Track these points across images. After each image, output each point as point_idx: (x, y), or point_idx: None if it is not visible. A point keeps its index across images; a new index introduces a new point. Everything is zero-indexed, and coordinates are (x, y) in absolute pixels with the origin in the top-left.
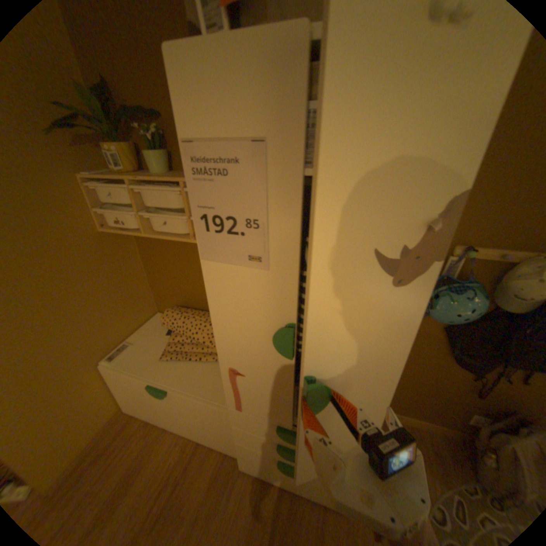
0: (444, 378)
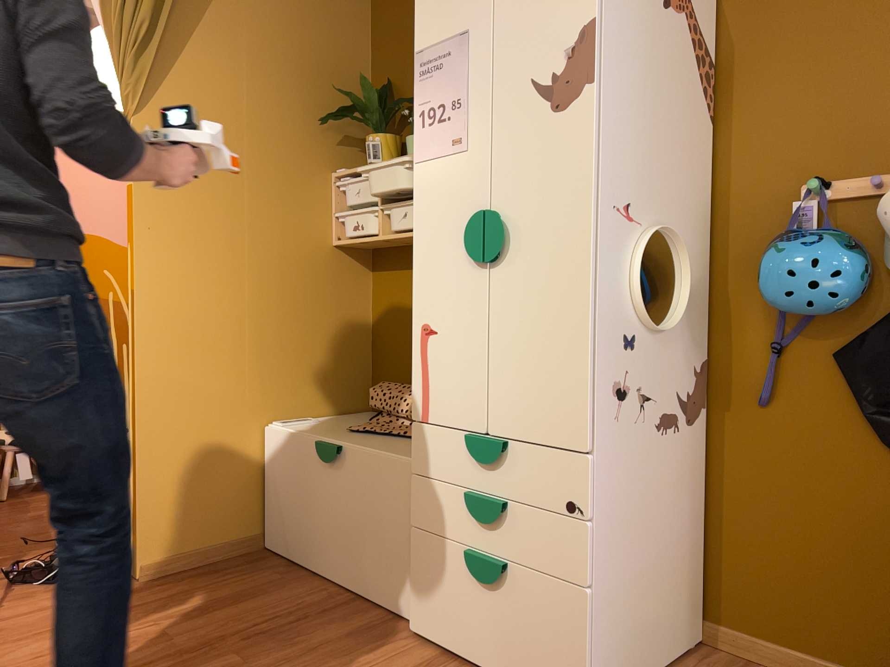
0: (878, 502)
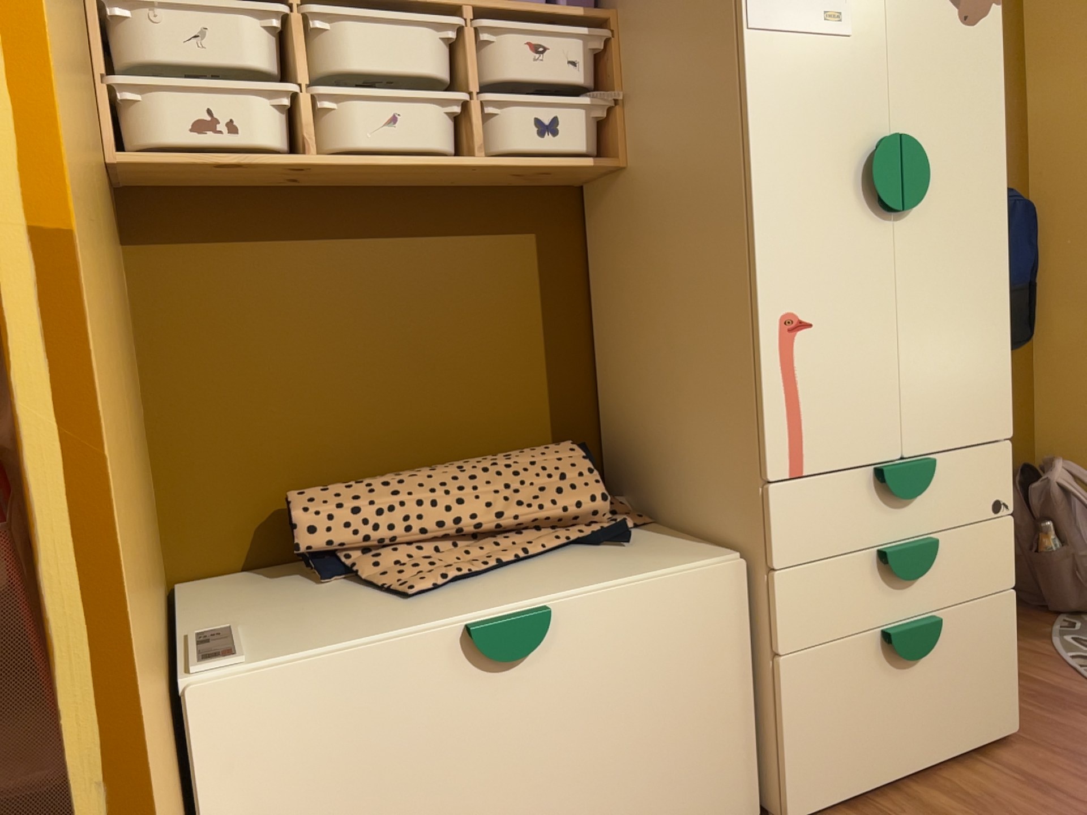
0: None
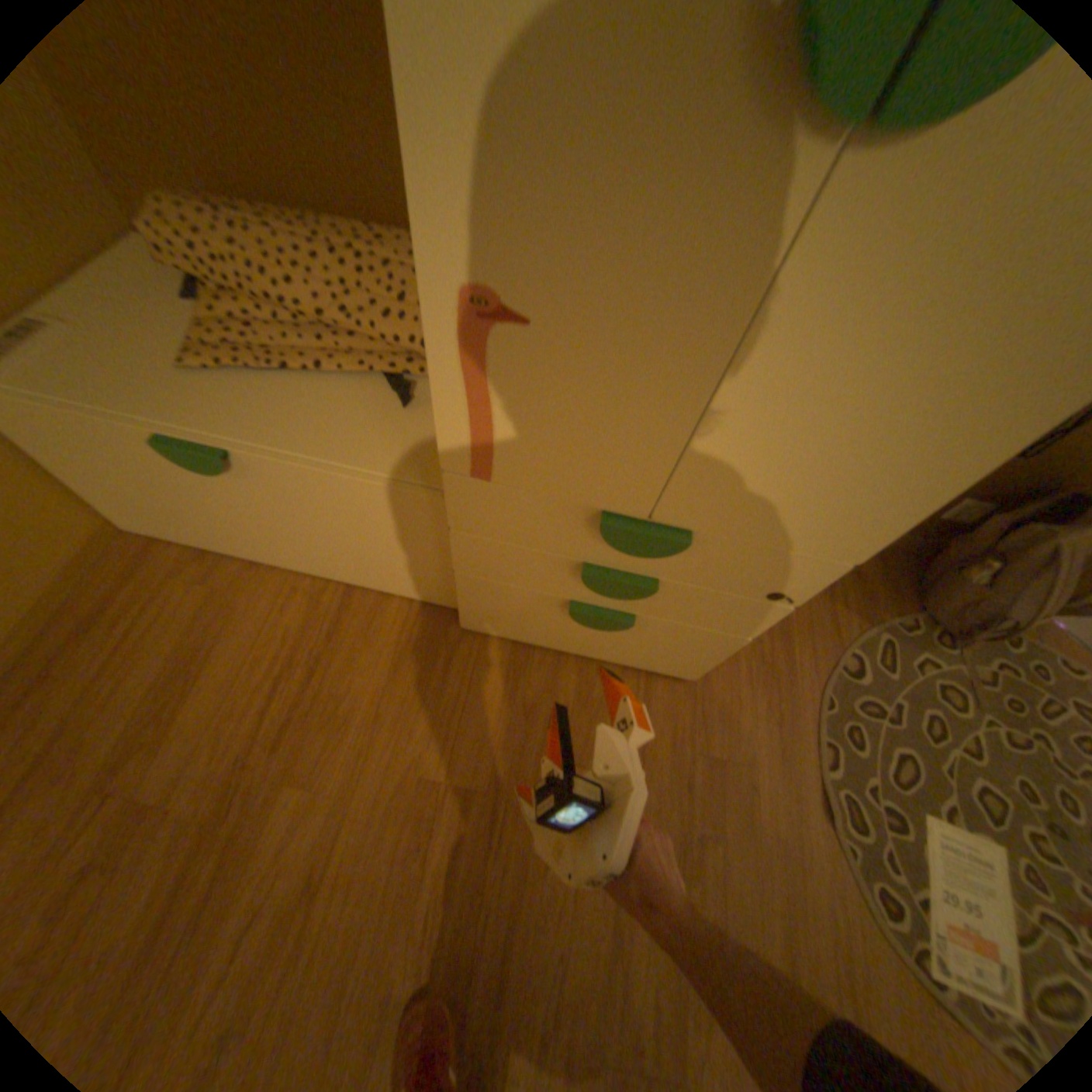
0: None
